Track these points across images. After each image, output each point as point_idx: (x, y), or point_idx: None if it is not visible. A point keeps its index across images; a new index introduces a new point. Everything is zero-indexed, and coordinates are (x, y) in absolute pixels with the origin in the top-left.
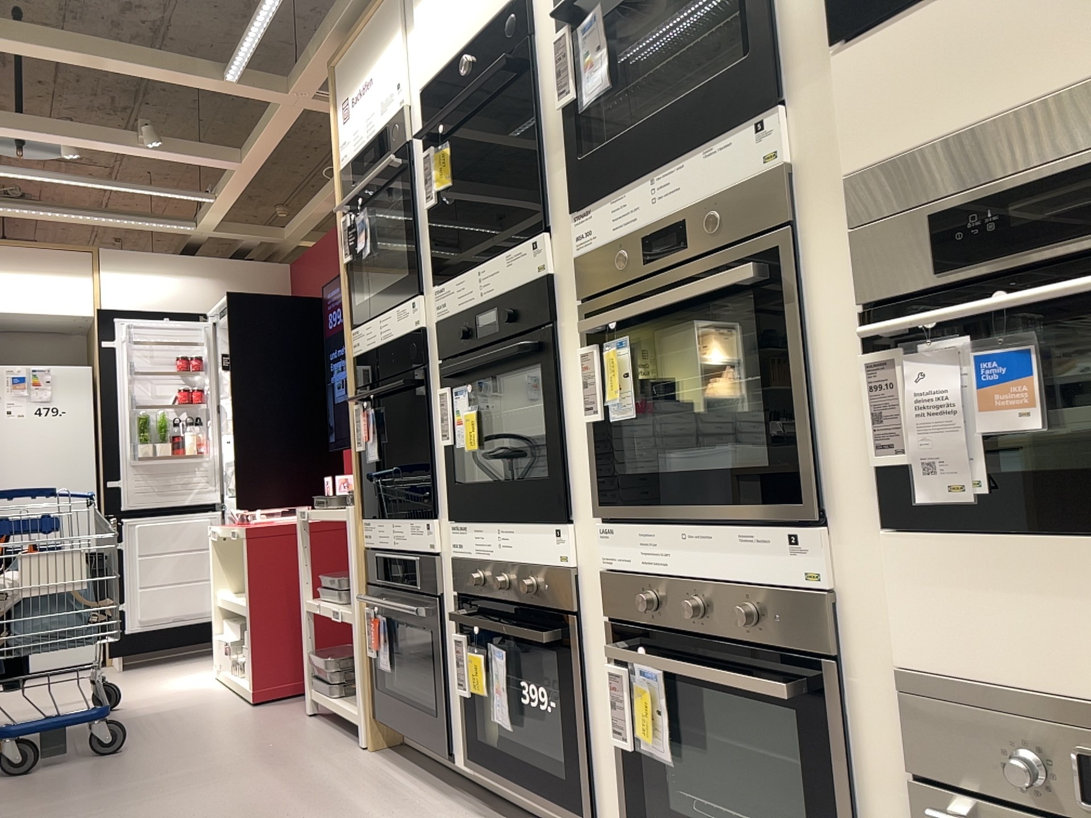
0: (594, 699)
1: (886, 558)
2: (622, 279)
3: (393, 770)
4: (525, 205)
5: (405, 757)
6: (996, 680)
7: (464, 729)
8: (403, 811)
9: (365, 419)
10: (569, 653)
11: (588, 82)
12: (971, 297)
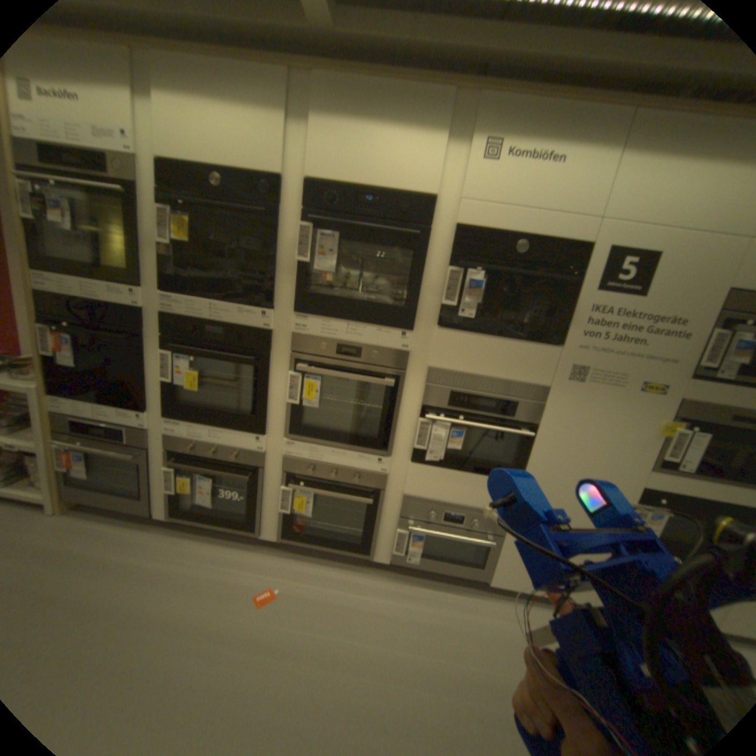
0: (266, 496)
1: (406, 468)
2: (321, 354)
3: (92, 525)
4: (250, 283)
5: (92, 514)
6: (429, 498)
7: (163, 505)
8: (127, 549)
9: (58, 340)
10: (256, 481)
11: (320, 260)
12: (451, 413)
